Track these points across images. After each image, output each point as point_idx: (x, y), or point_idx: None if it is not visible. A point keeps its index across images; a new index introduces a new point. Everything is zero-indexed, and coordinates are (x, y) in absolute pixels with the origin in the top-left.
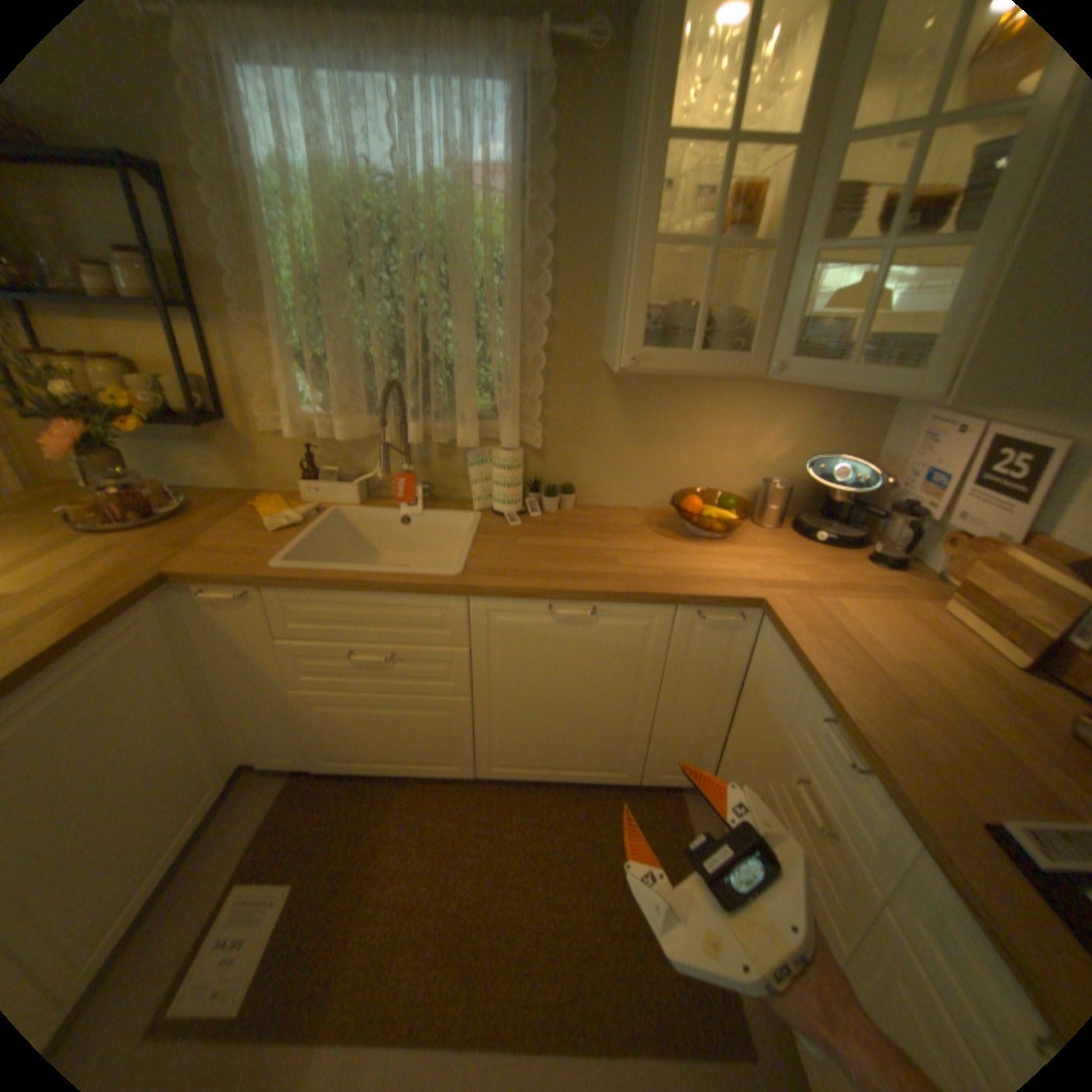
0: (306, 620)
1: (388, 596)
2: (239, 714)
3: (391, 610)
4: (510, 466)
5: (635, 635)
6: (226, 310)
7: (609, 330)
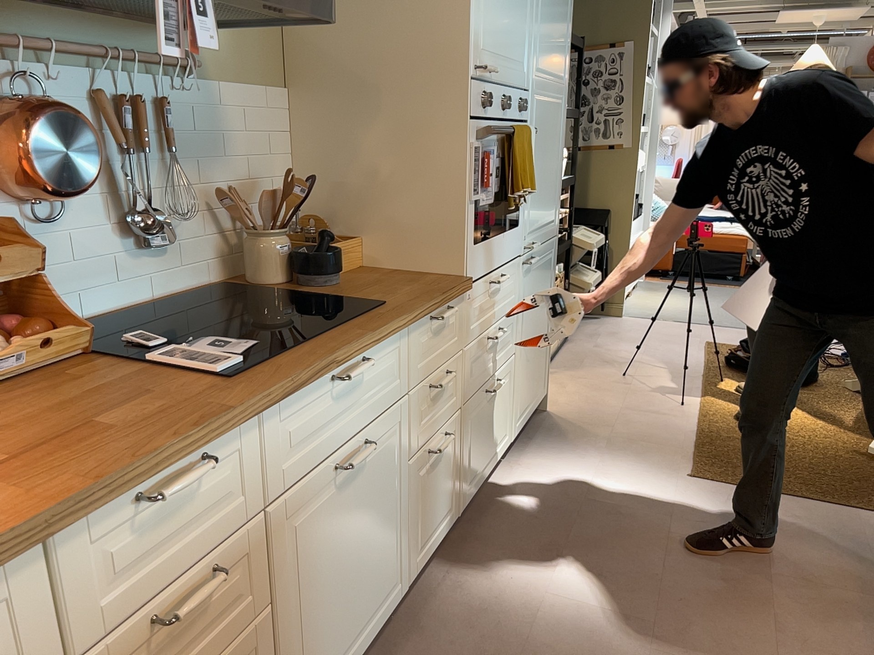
0: None
1: None
2: None
3: None
4: None
5: None
6: None
7: None
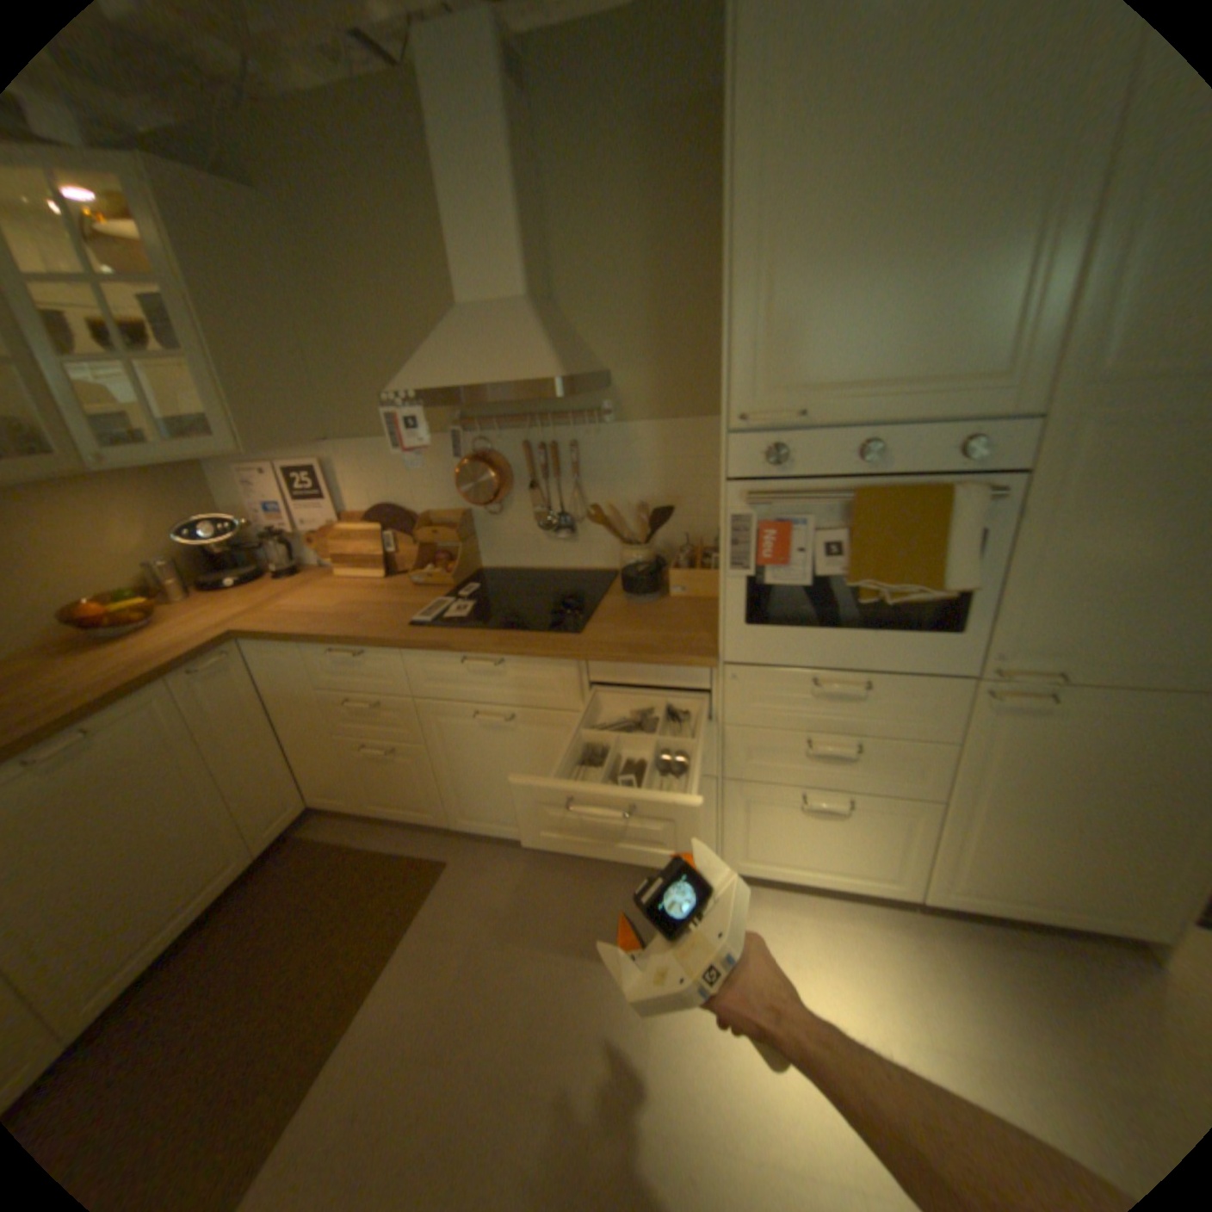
0: None
1: None
2: None
3: None
4: None
5: (146, 730)
6: None
7: None
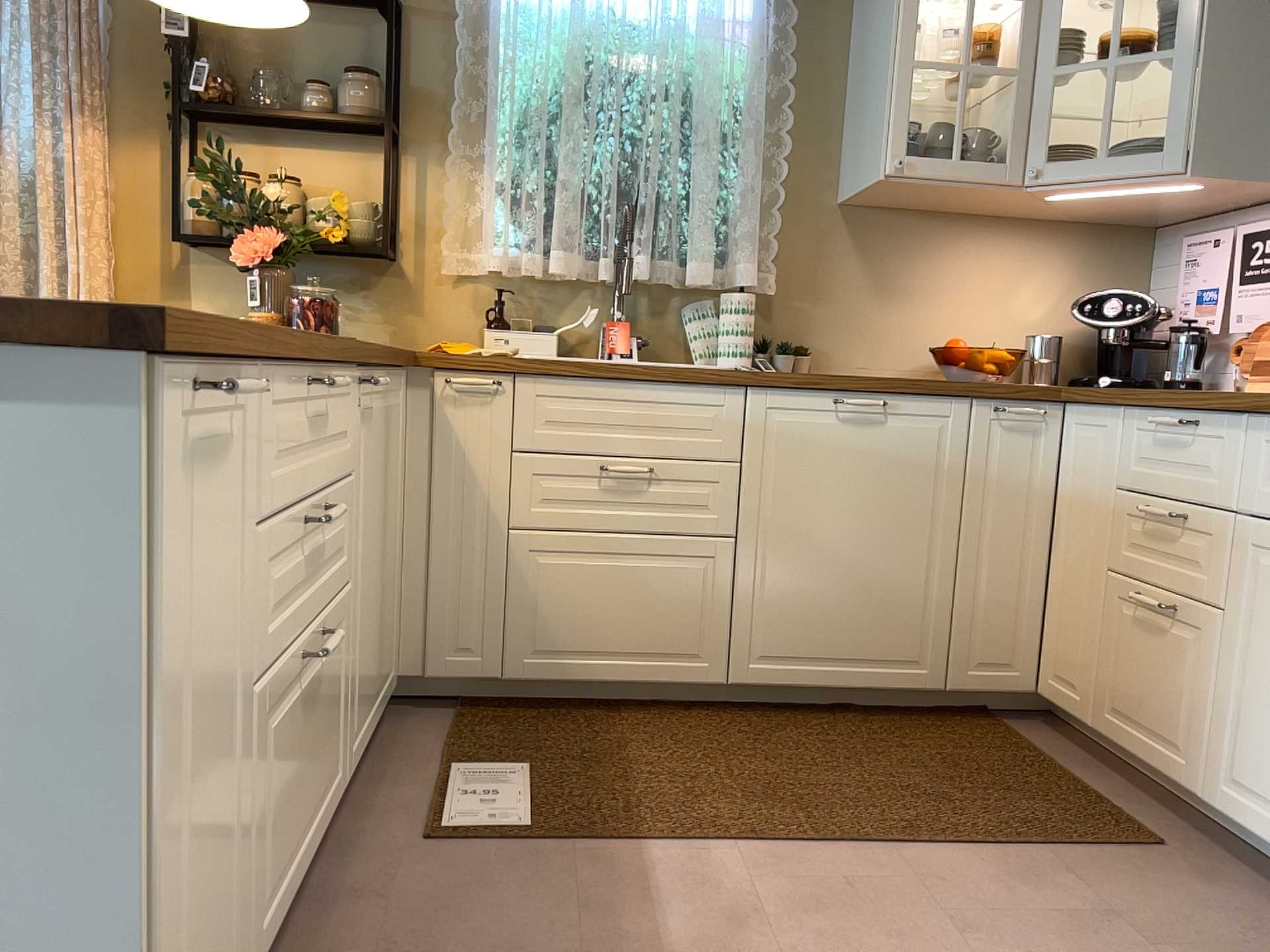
0: (556, 422)
1: (658, 389)
2: (433, 573)
3: (658, 407)
4: (746, 307)
5: (930, 440)
6: (433, 142)
7: (851, 167)
